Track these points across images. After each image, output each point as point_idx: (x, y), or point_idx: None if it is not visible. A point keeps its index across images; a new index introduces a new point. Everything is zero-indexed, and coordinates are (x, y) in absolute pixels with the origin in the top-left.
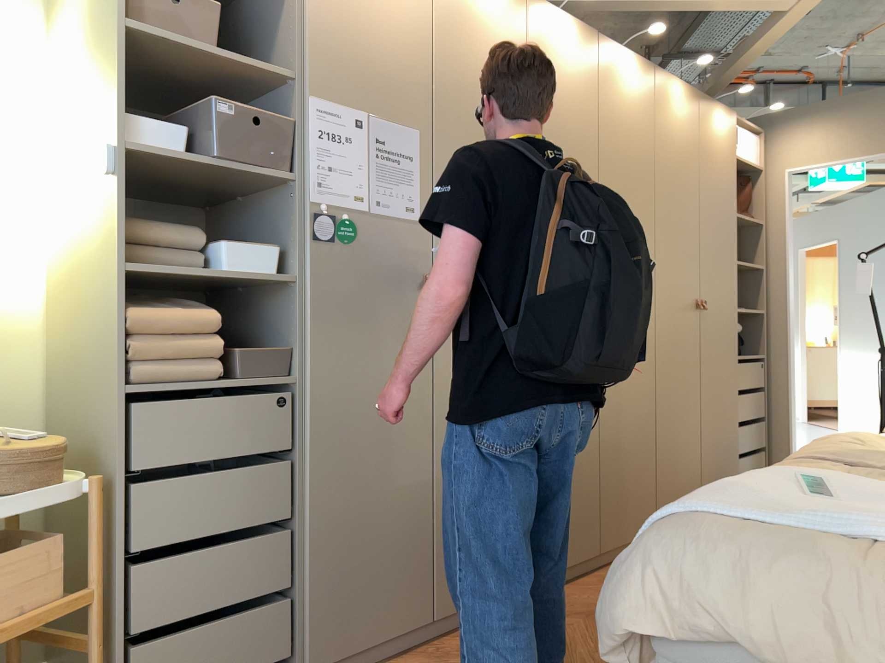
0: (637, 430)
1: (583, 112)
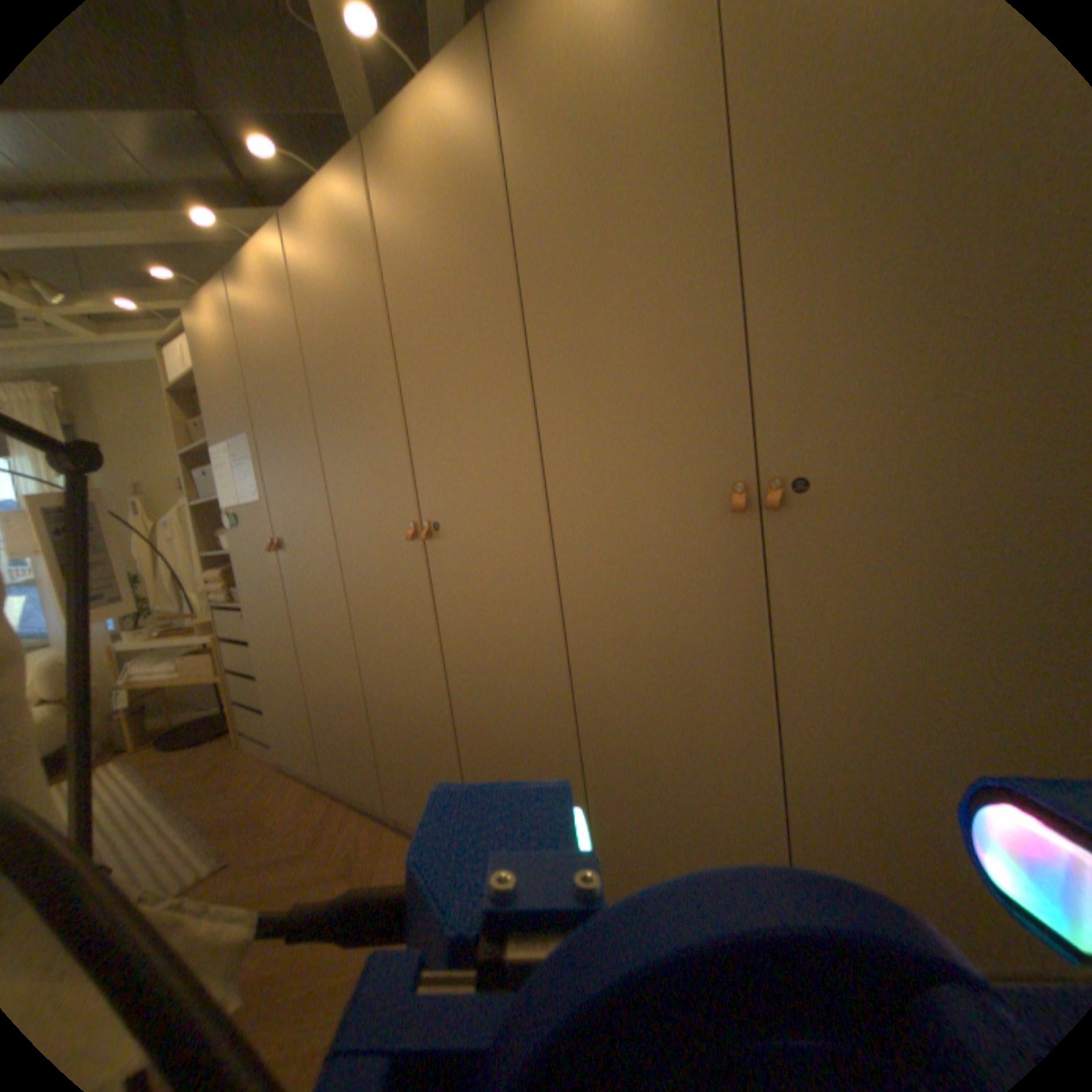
0: (526, 734)
1: (354, 287)
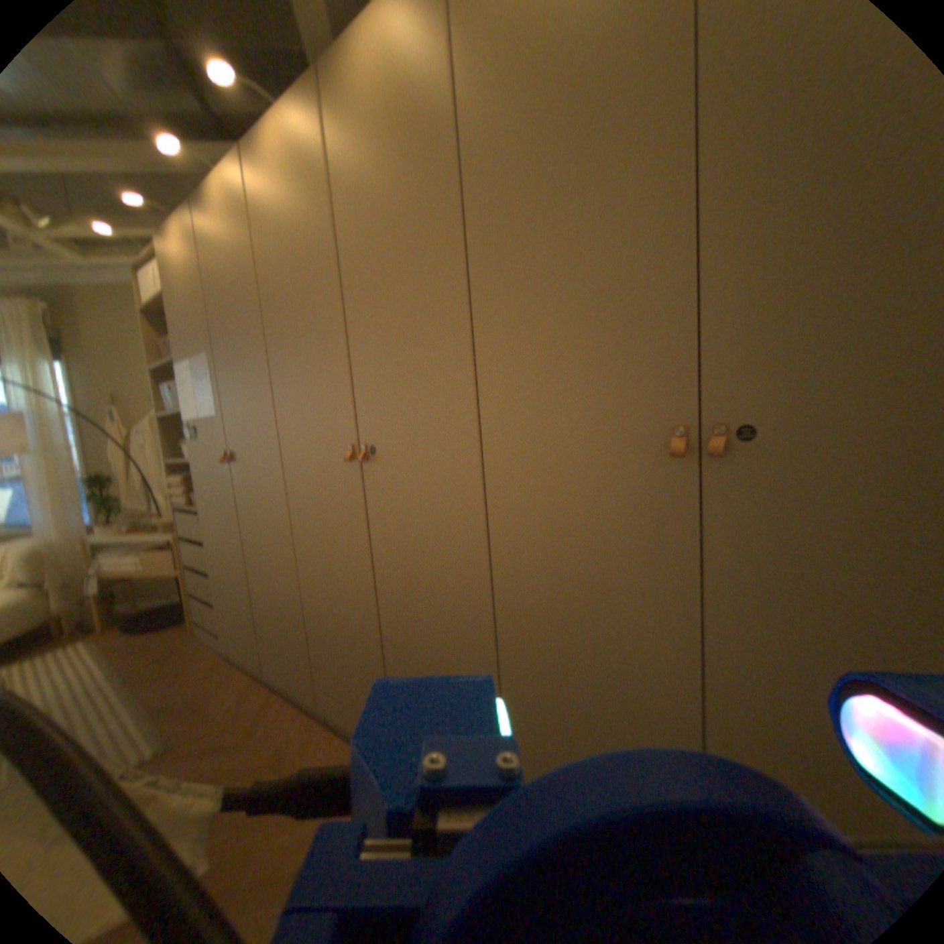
0: (447, 654)
1: (306, 214)
